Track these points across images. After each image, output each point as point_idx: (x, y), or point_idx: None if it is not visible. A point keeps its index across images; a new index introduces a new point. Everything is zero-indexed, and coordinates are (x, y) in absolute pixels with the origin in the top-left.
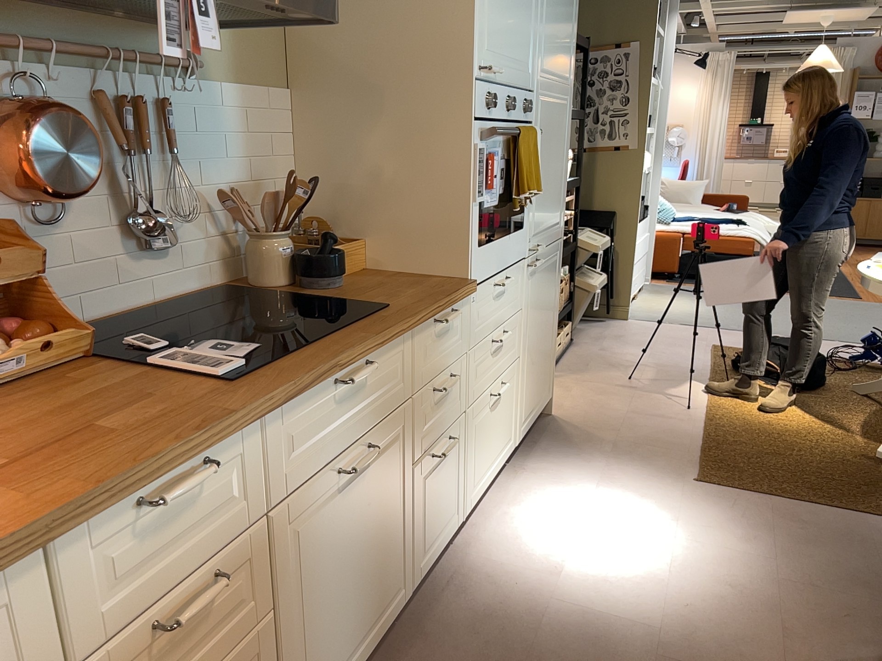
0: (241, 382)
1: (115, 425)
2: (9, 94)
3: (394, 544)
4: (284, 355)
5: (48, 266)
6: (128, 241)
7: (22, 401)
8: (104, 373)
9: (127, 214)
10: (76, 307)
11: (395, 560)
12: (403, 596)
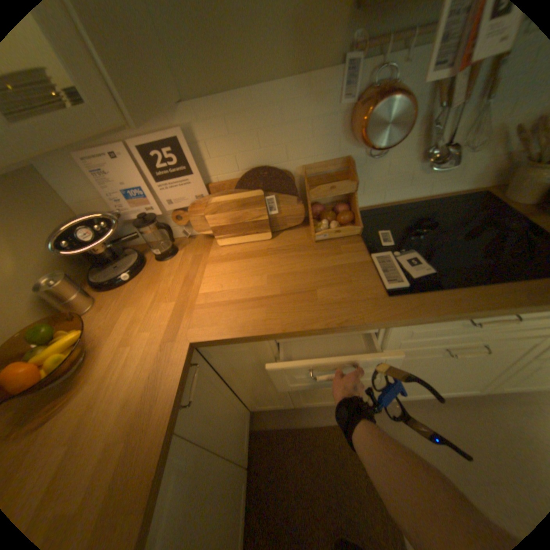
0: (397, 299)
1: (324, 295)
2: (377, 76)
3: (486, 379)
4: (444, 289)
5: (373, 176)
6: (428, 159)
7: (316, 255)
8: (354, 252)
9: (433, 143)
10: (381, 196)
11: (482, 383)
12: (479, 393)
